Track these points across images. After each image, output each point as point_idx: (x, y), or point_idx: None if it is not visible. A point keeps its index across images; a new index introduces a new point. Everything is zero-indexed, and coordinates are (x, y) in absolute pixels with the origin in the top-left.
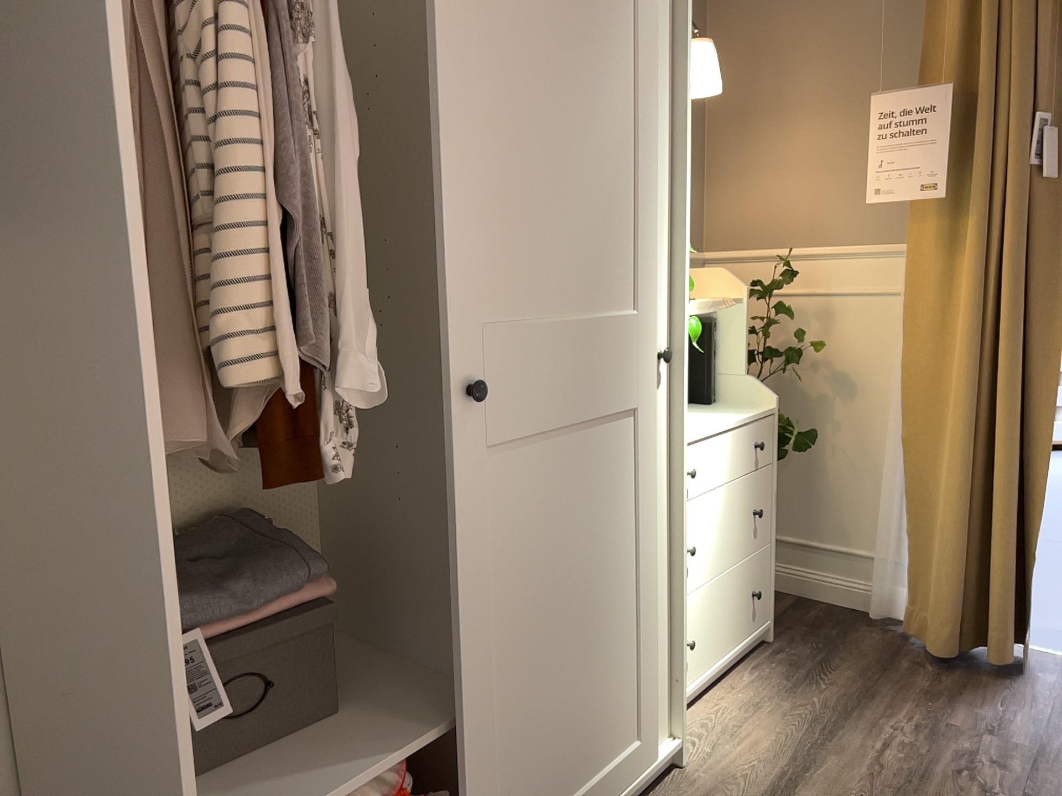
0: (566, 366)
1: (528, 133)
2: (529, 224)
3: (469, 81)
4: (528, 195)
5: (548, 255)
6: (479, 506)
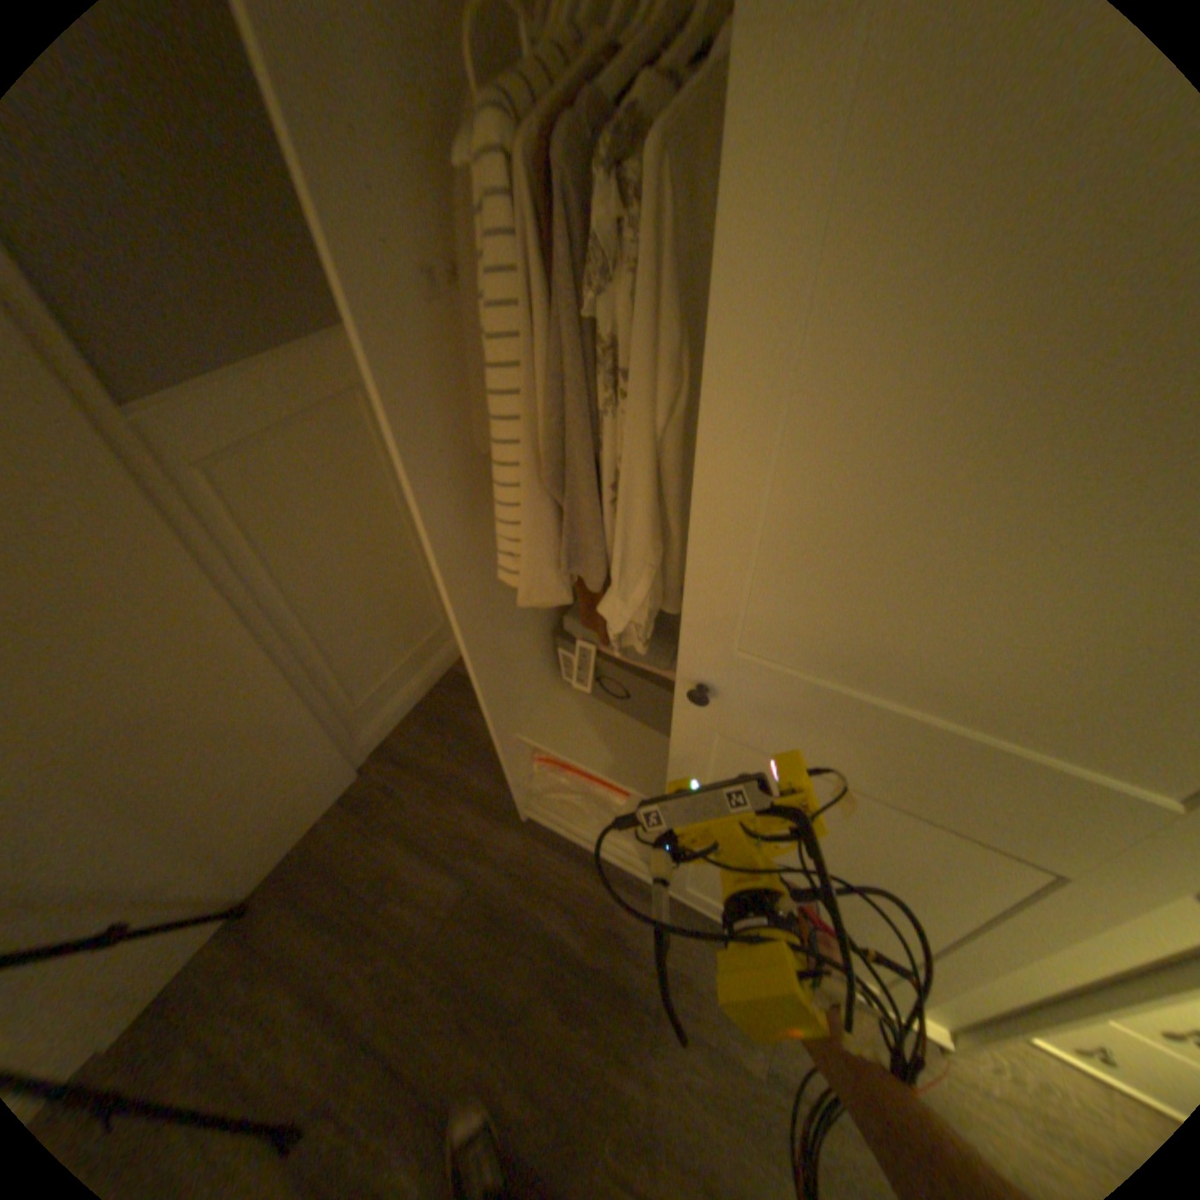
0: (917, 750)
1: (984, 444)
2: (914, 581)
3: (783, 363)
4: (934, 541)
5: (951, 631)
6: (704, 756)
